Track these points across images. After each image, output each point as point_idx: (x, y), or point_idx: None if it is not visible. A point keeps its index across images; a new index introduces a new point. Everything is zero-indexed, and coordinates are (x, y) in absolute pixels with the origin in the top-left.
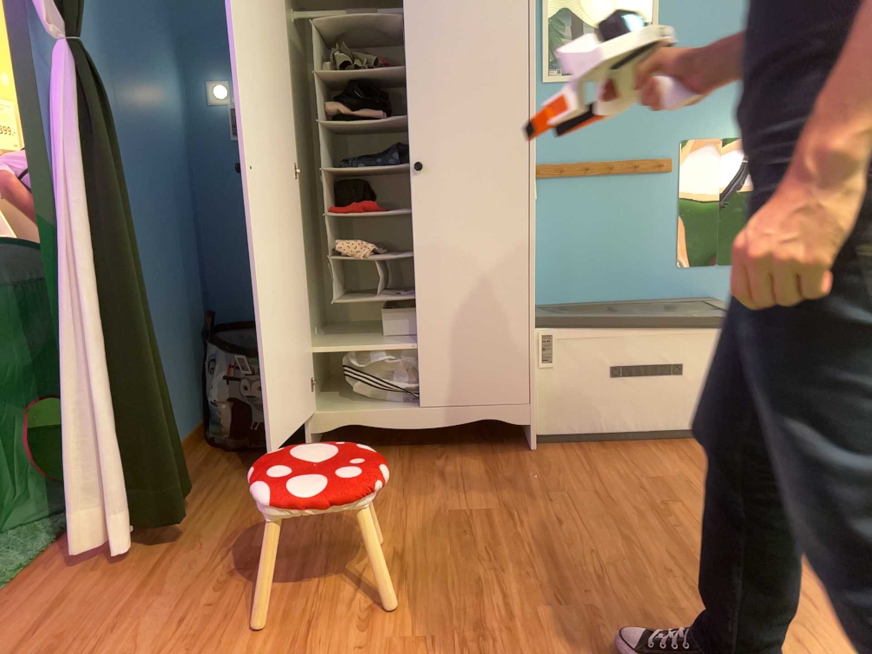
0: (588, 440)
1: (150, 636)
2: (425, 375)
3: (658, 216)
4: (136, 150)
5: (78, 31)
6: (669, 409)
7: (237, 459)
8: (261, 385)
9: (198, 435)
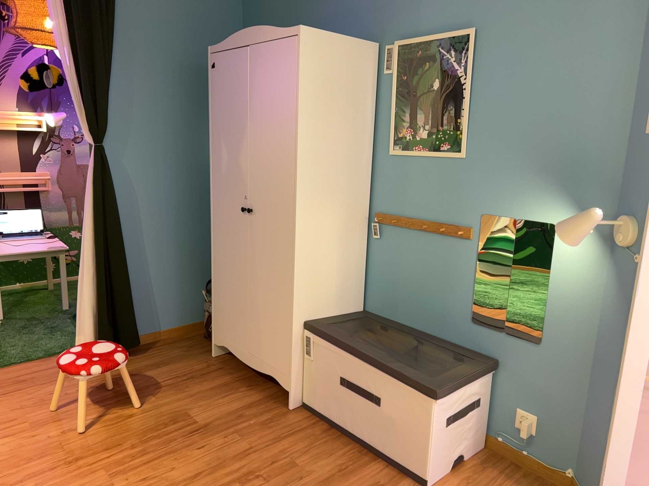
0: (325, 423)
1: (36, 396)
2: (255, 335)
3: (460, 274)
4: (173, 180)
5: (101, 138)
6: (371, 429)
7: (192, 344)
8: (211, 309)
9: (202, 325)
